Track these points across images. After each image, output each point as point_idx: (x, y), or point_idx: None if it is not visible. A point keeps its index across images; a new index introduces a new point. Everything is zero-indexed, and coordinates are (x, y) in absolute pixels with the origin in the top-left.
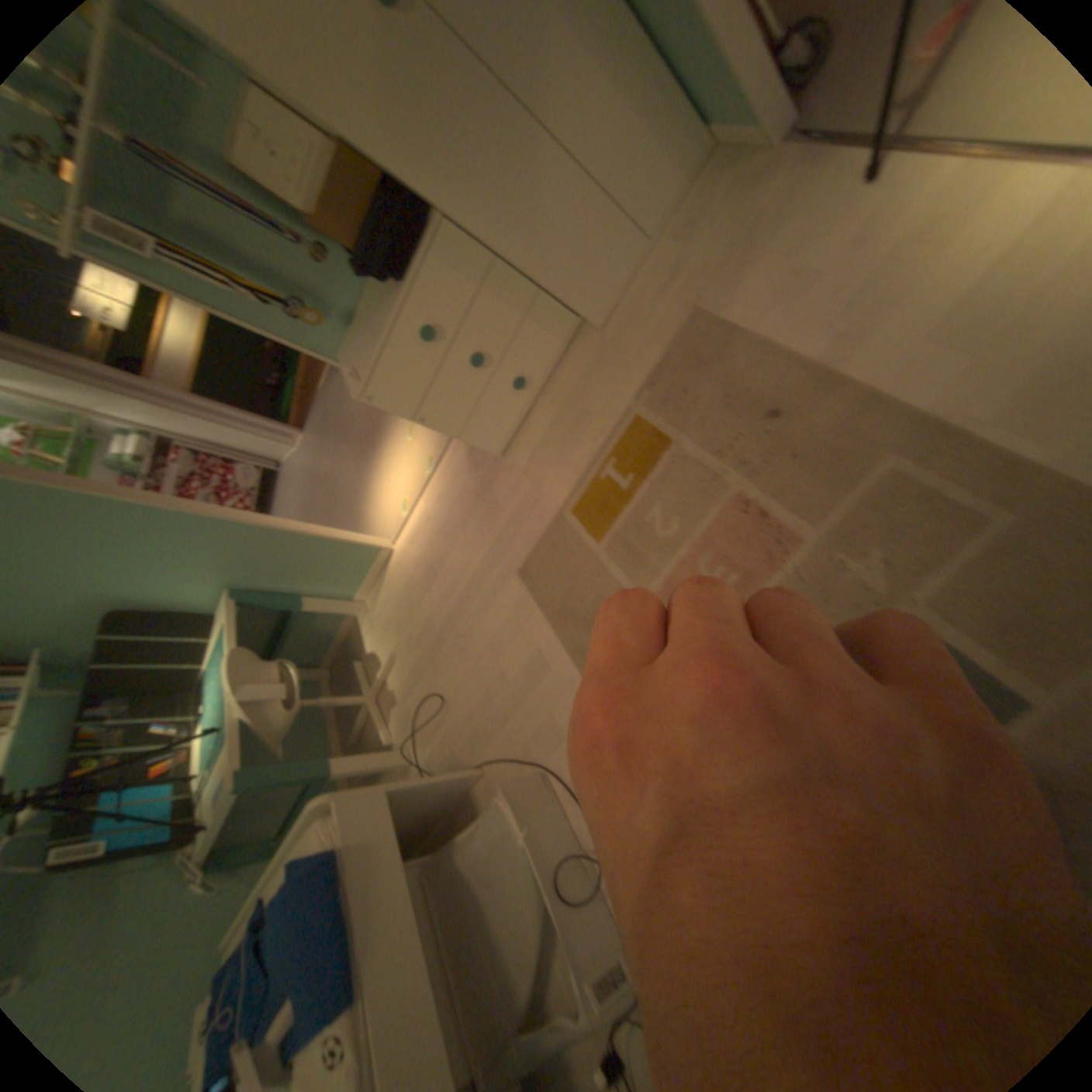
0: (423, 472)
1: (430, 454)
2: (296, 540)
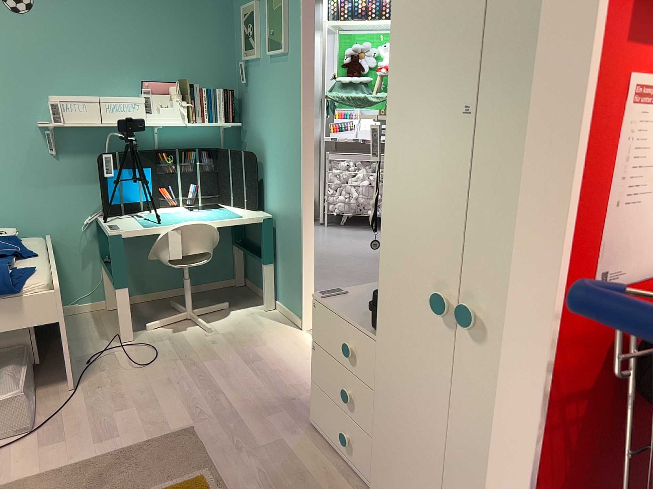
0: None
1: None
2: (298, 256)
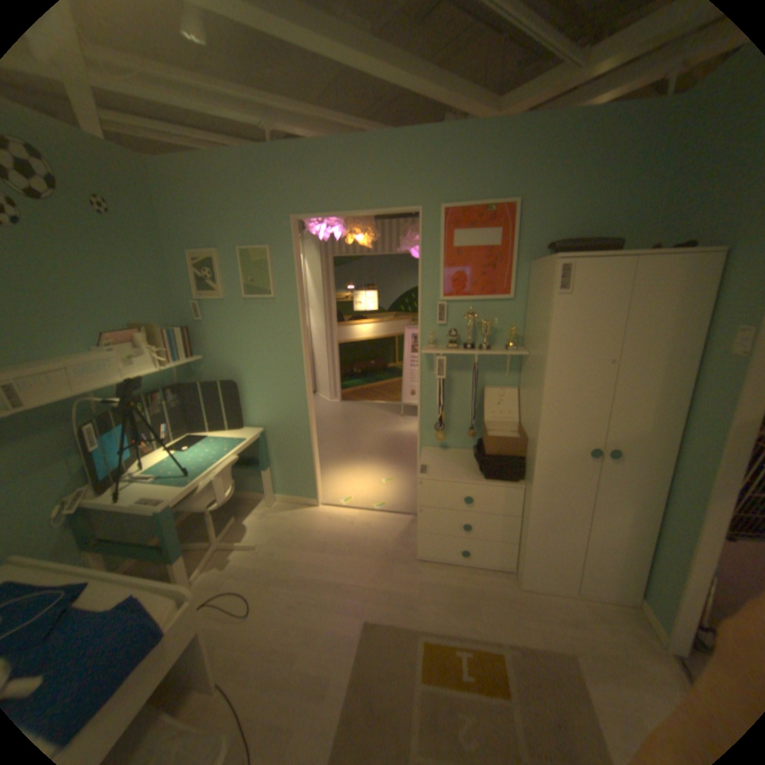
0: (372, 502)
1: (385, 502)
2: (306, 453)
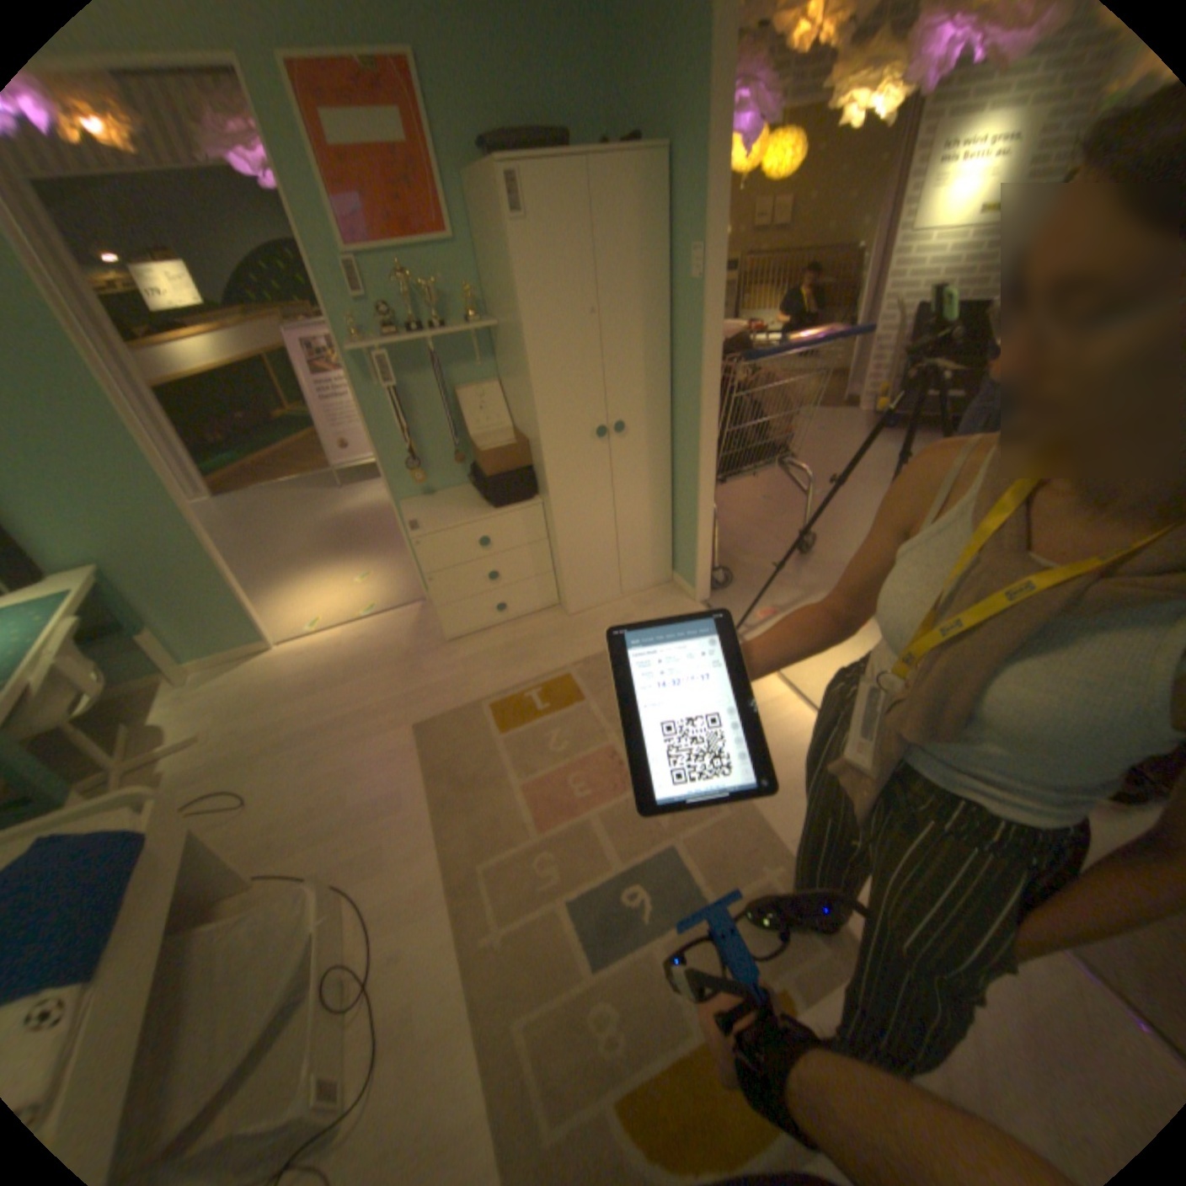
0: (354, 611)
1: (372, 603)
2: (208, 579)
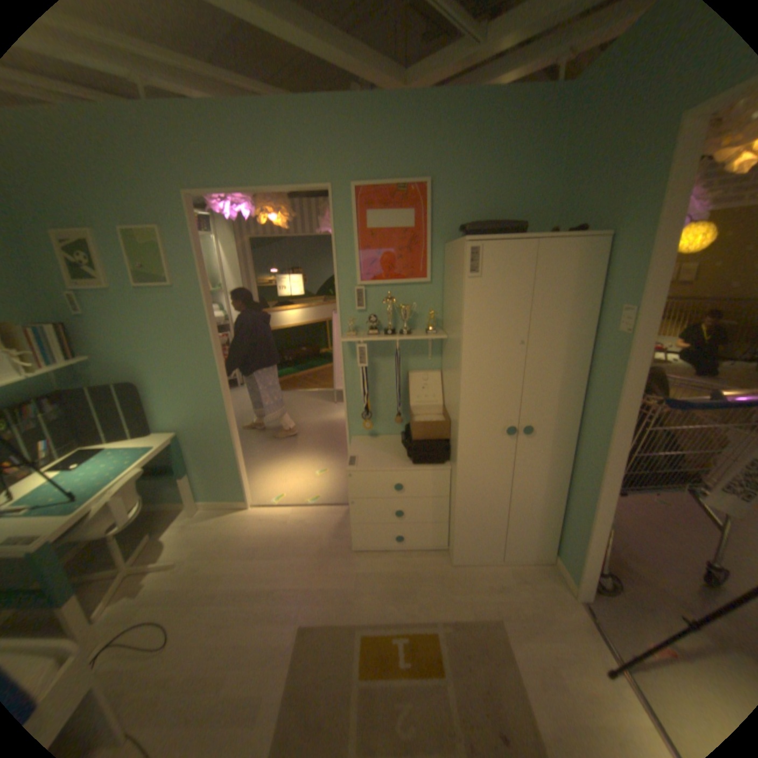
0: (305, 497)
1: (318, 495)
2: (227, 456)
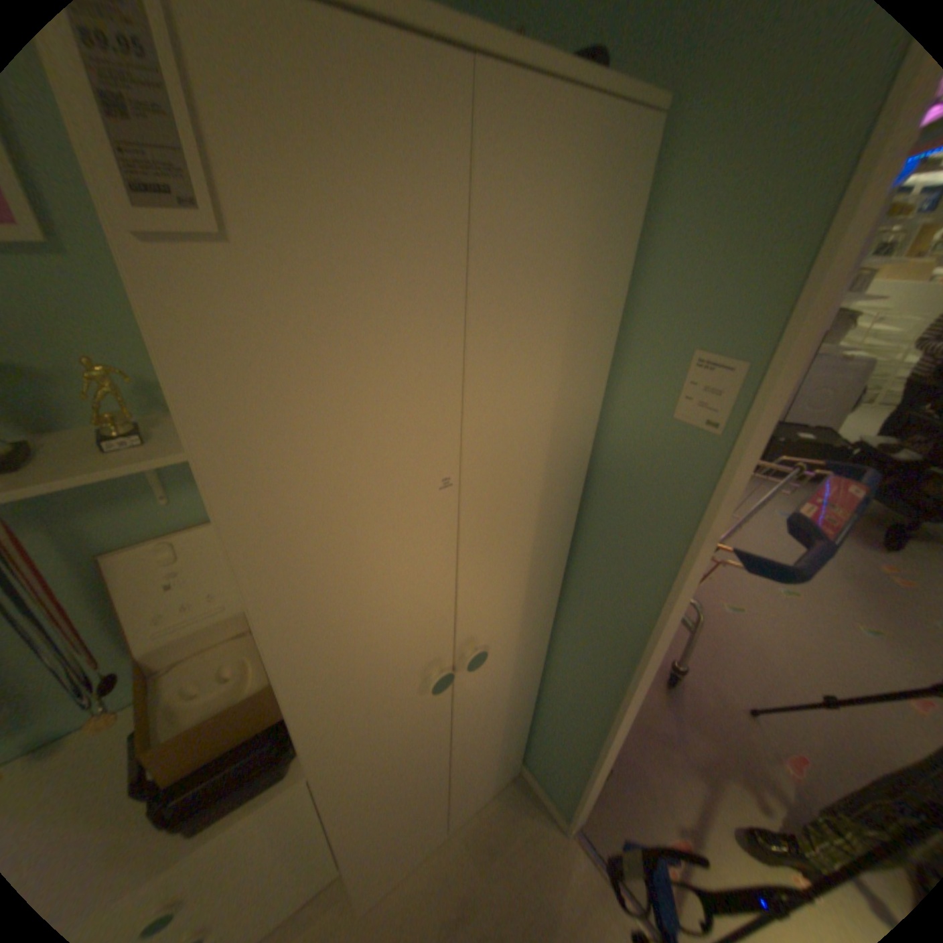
0: None
1: None
2: None
